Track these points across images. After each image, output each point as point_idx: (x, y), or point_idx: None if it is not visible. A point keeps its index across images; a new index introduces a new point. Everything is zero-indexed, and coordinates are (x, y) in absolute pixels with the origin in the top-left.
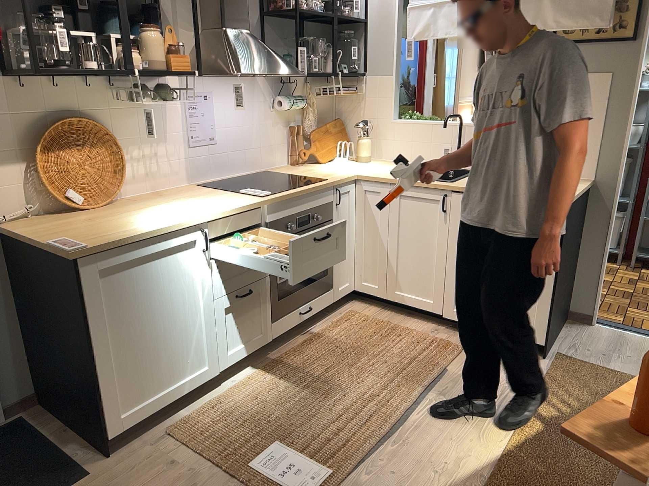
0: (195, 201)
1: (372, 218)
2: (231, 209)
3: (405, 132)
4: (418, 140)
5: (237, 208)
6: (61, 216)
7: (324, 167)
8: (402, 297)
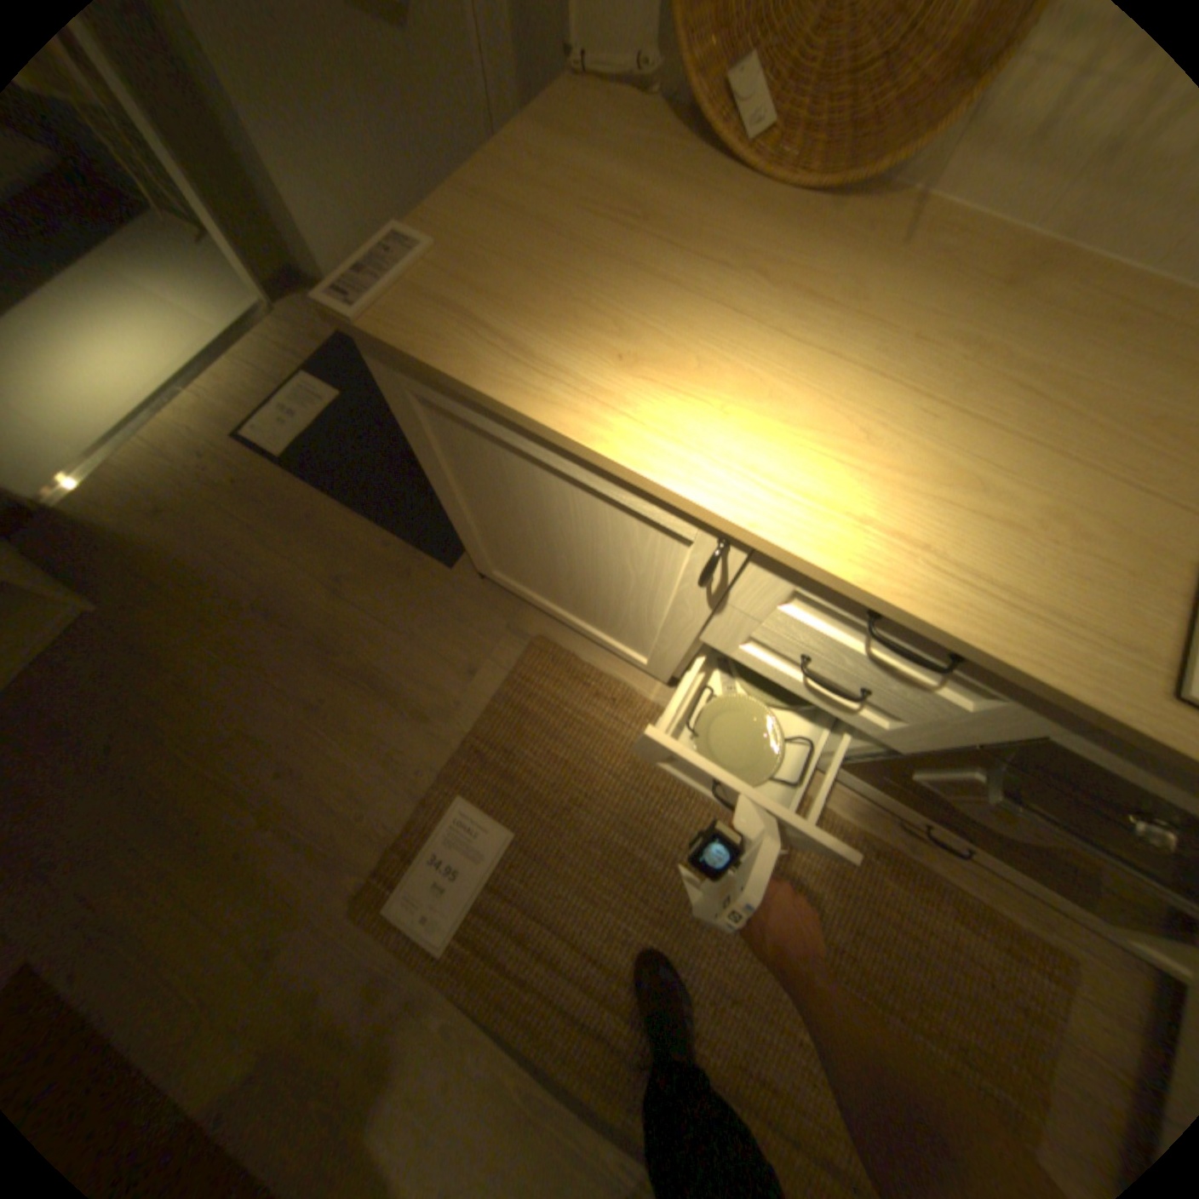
0: (978, 422)
1: None
2: (903, 604)
3: None
4: None
5: (935, 623)
6: (678, 141)
7: None
8: None
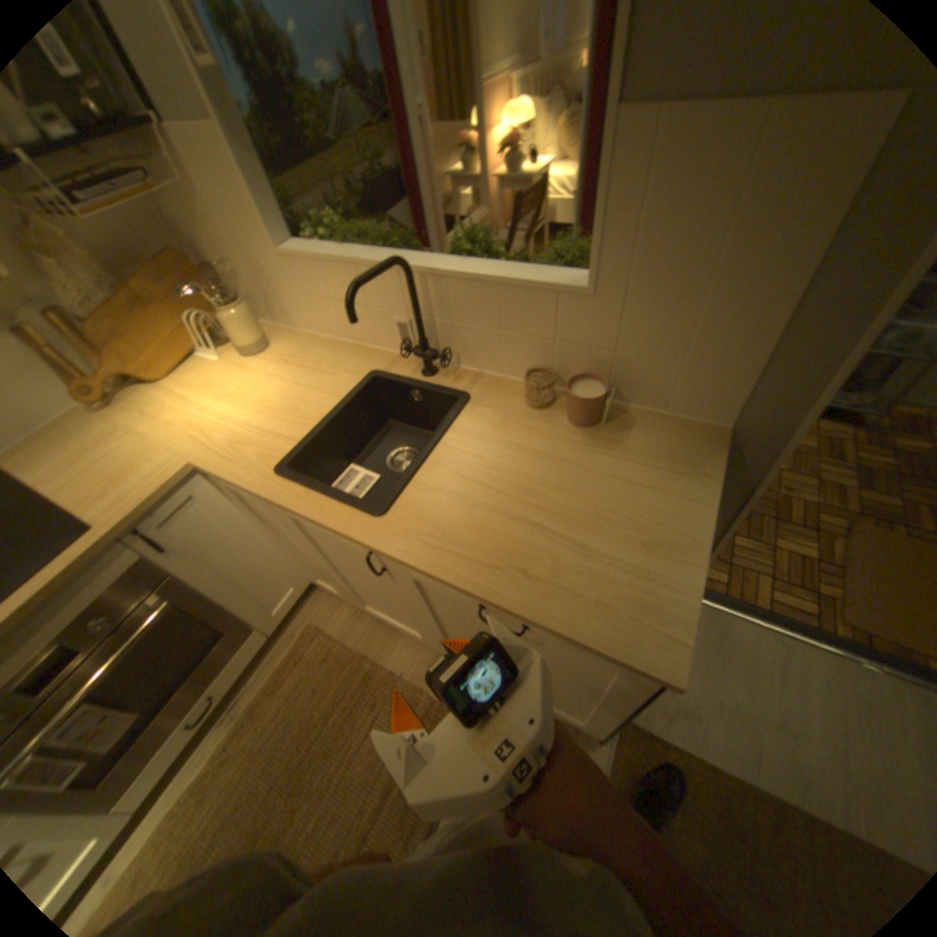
0: None
1: (268, 523)
2: None
3: (308, 278)
4: (340, 298)
5: None
6: None
7: (148, 404)
8: (373, 615)
